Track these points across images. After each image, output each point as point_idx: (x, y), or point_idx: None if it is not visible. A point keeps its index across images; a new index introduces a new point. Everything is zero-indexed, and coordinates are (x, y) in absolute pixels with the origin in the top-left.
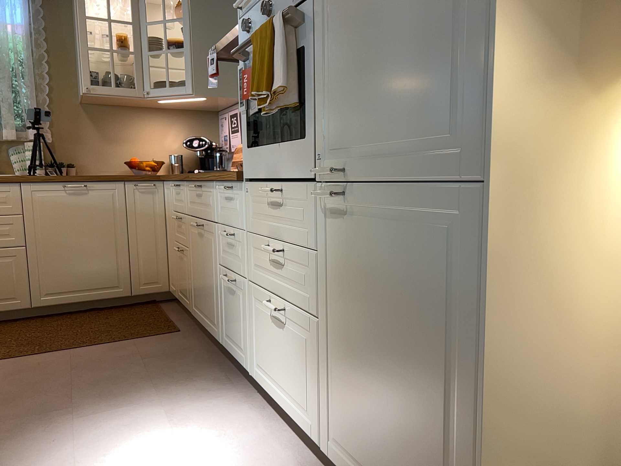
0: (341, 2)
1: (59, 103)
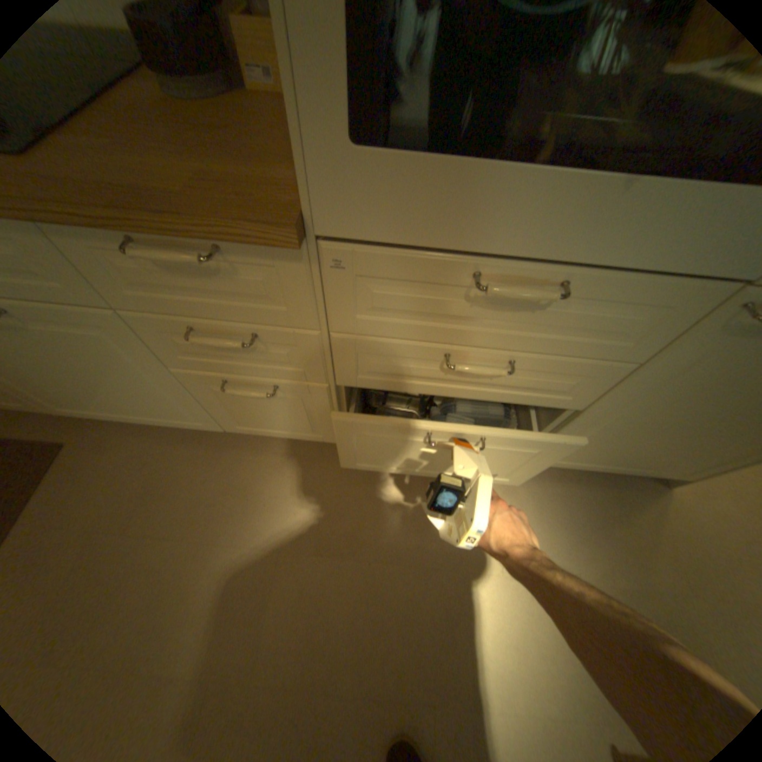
0: None
1: None
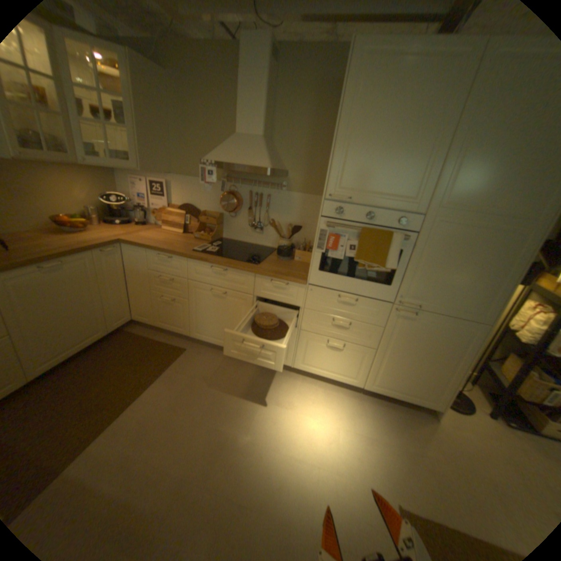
0: (436, 247)
1: None
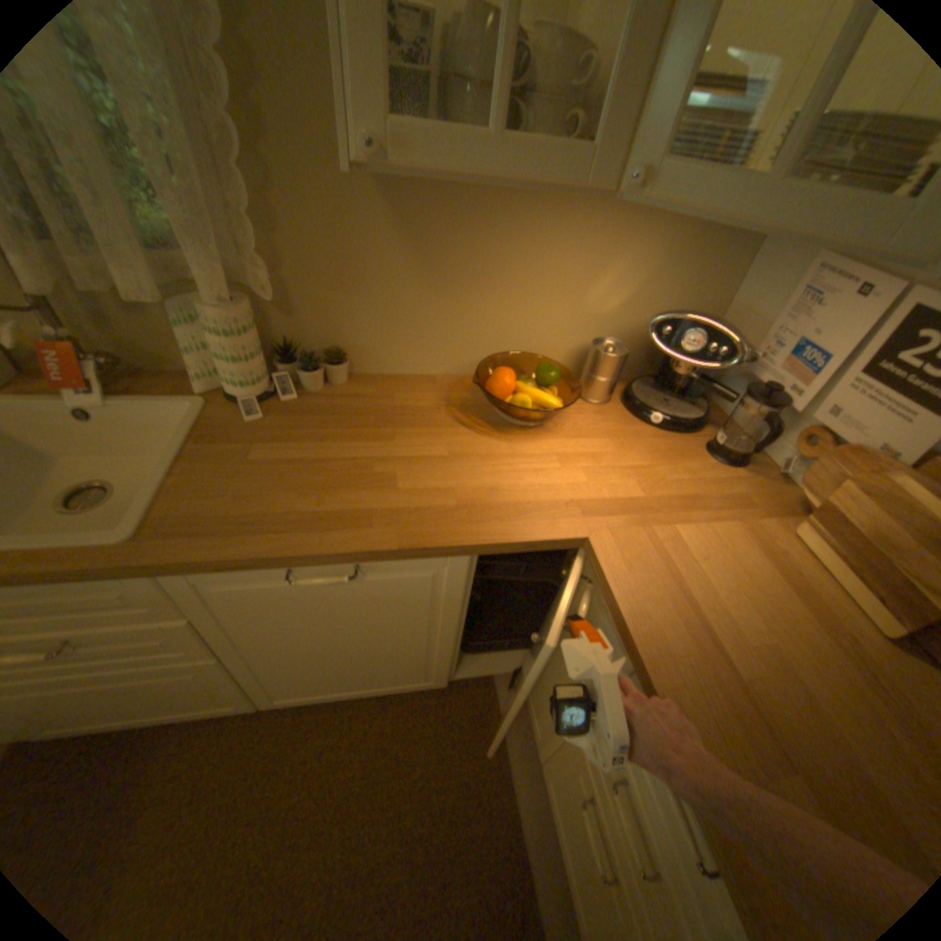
0: None
1: (289, 134)
